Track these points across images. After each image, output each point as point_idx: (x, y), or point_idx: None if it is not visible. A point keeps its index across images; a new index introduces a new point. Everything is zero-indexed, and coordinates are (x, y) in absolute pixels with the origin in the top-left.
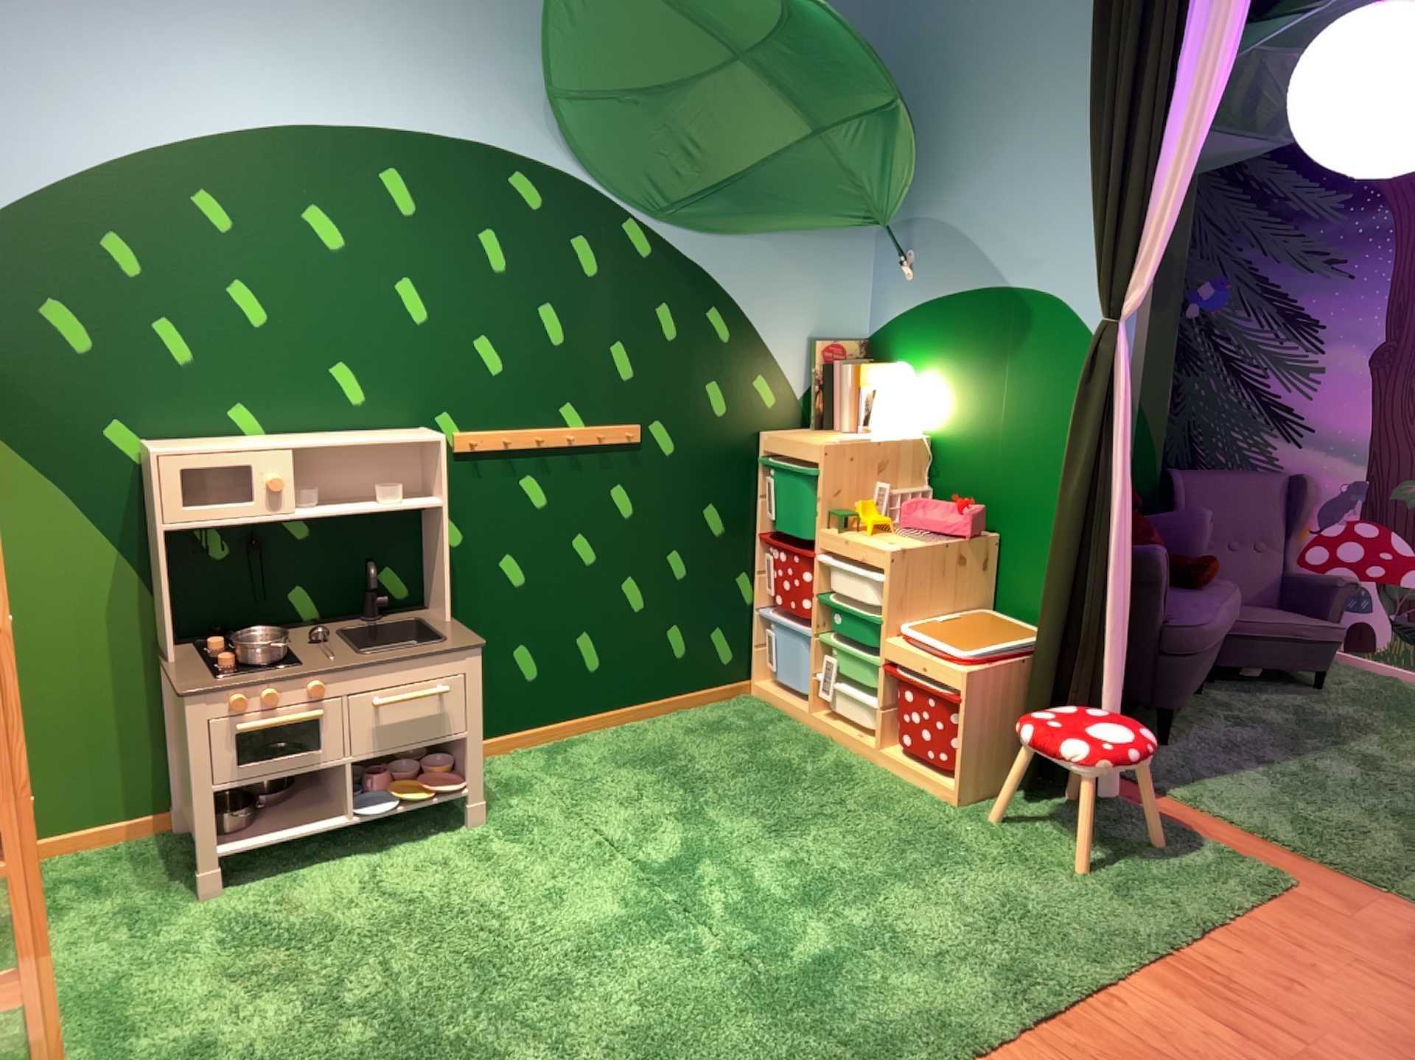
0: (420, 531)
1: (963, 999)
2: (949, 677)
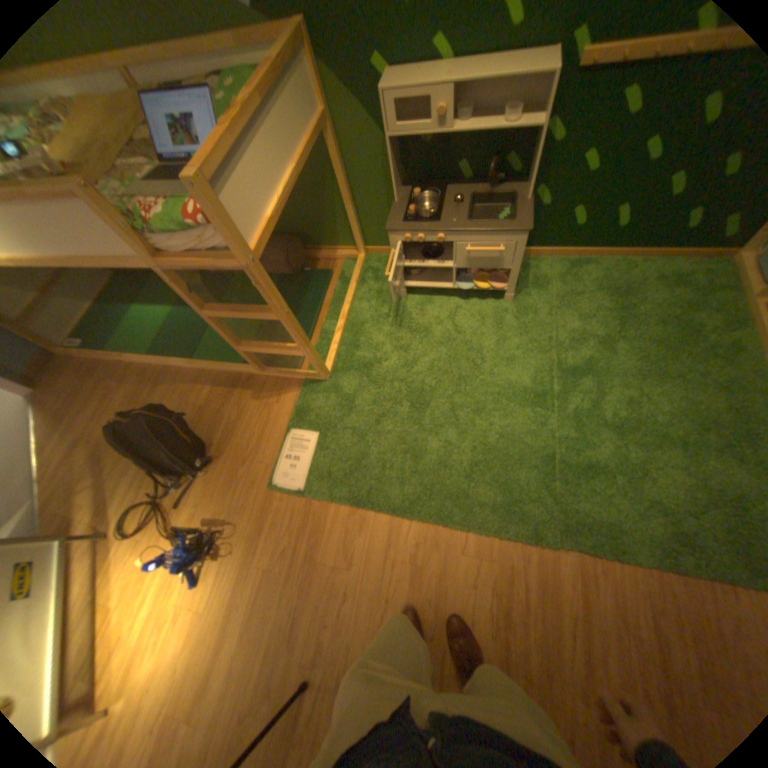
0: (537, 131)
1: (640, 533)
2: None
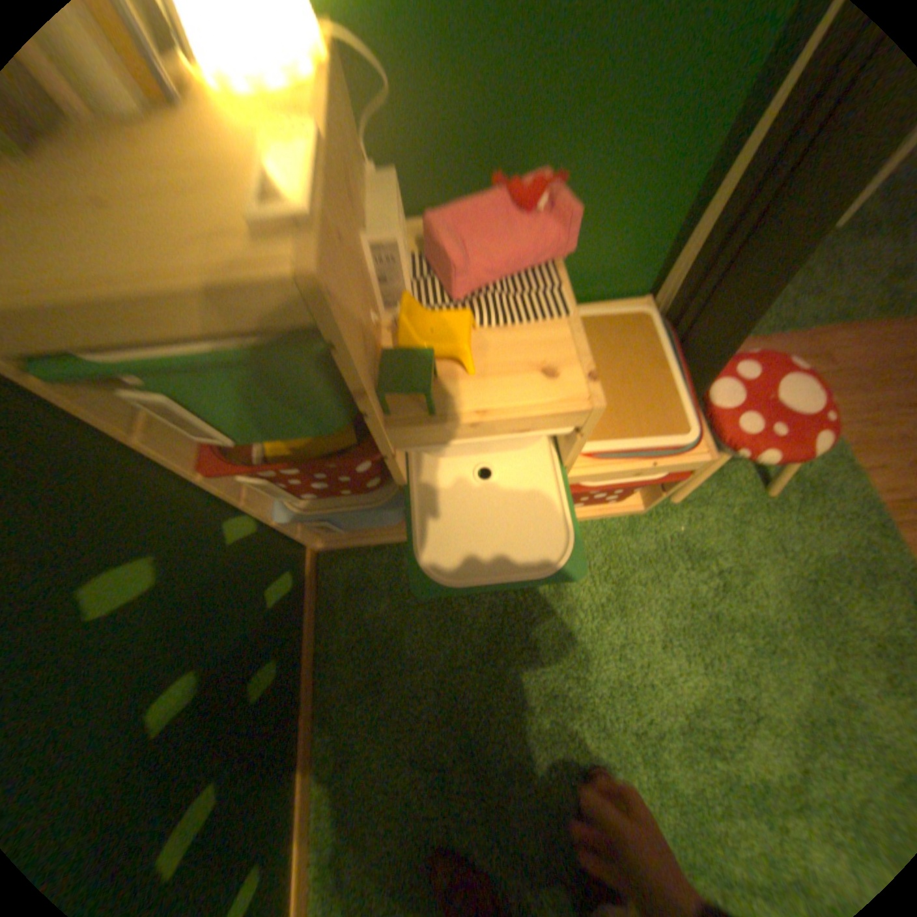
0: None
1: None
2: (681, 466)
